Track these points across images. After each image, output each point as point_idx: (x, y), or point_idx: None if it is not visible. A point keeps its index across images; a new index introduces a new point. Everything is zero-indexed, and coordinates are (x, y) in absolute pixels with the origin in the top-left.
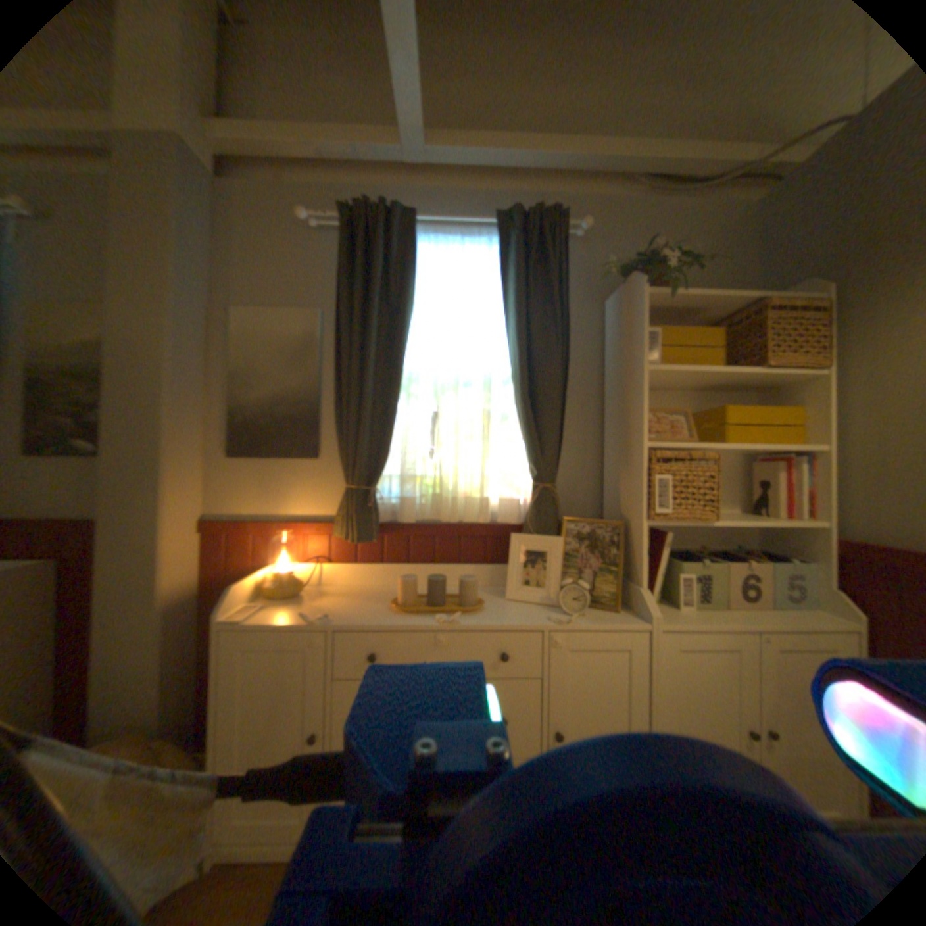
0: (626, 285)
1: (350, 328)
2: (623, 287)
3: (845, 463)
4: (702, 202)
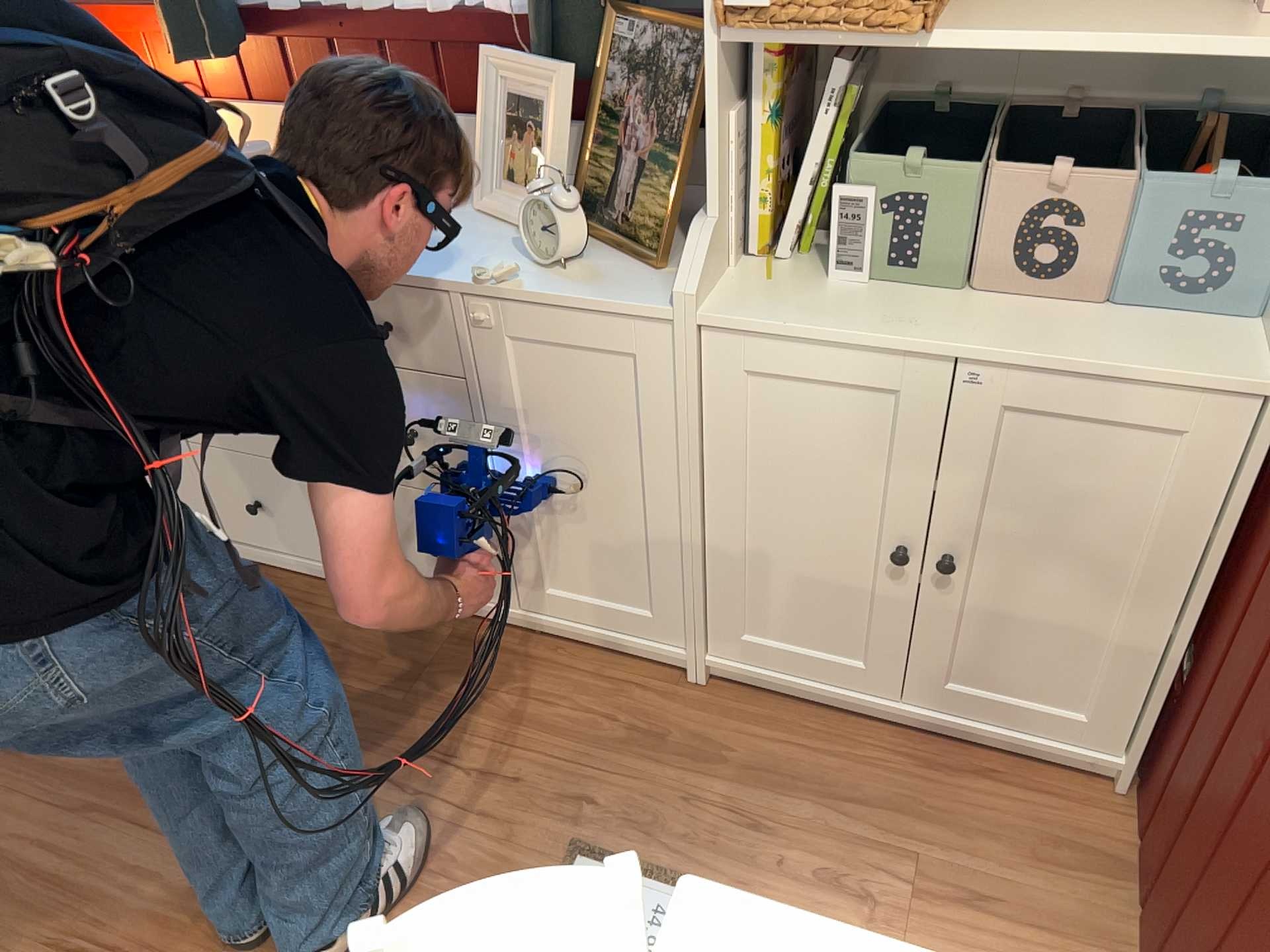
0: None
1: None
2: None
3: None
4: None
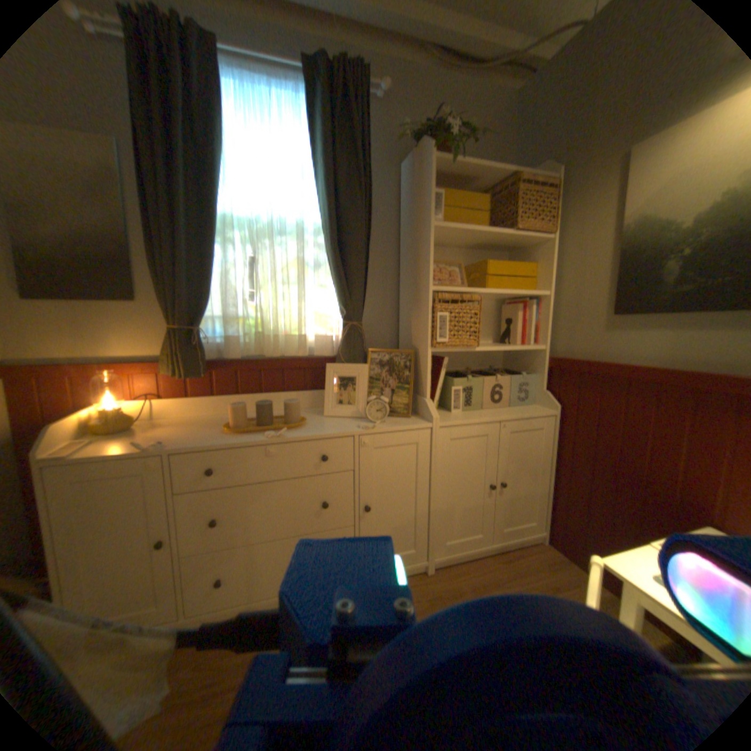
0: (418, 151)
1: (155, 164)
2: (416, 152)
3: (558, 304)
4: (478, 84)
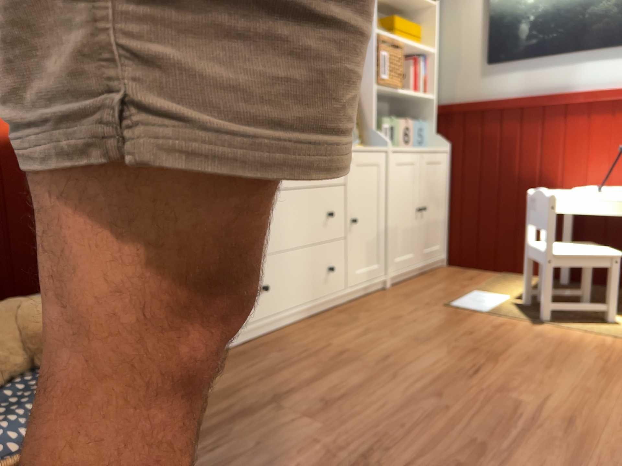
0: None
1: None
2: None
3: (439, 61)
4: None
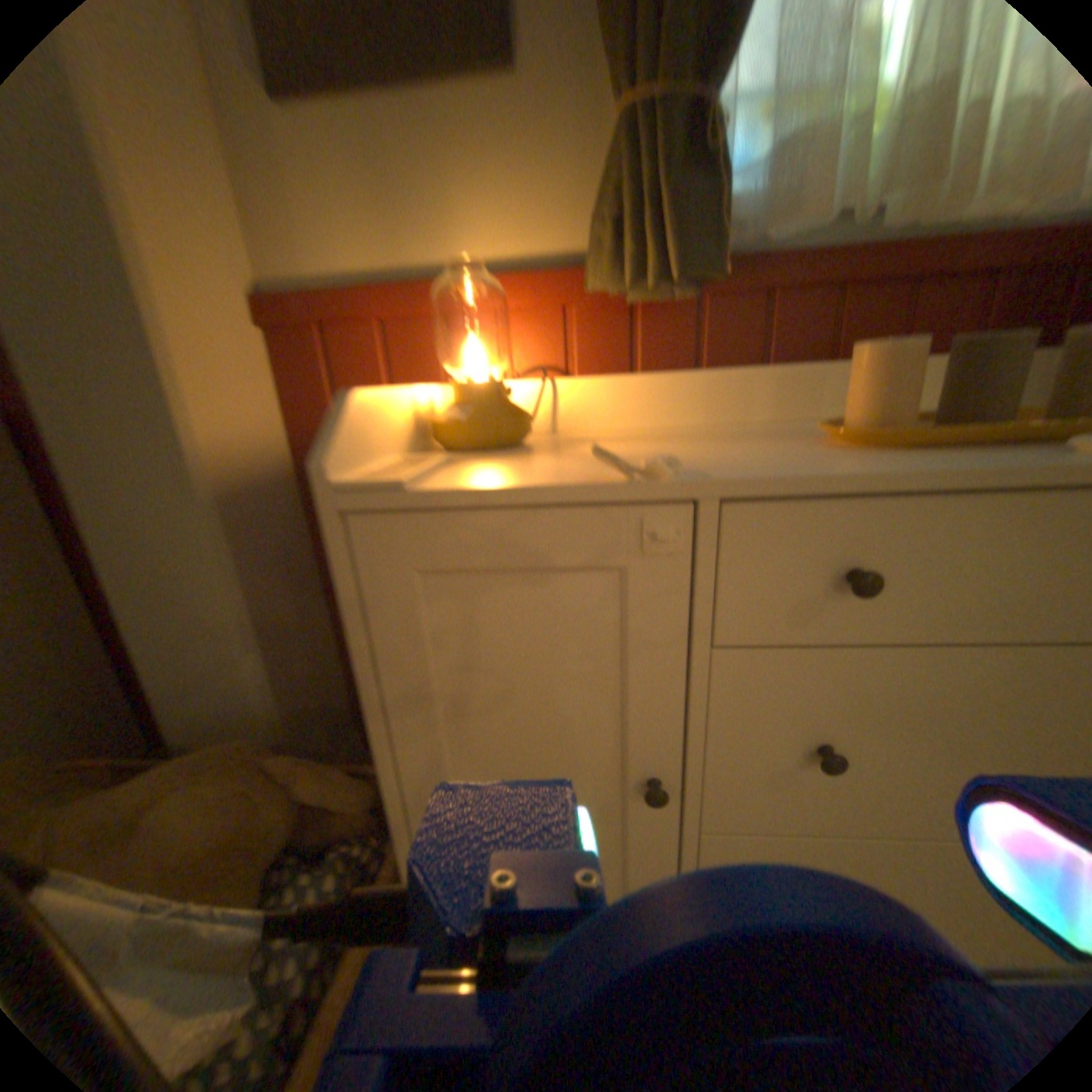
0: None
1: None
2: None
3: None
4: None
